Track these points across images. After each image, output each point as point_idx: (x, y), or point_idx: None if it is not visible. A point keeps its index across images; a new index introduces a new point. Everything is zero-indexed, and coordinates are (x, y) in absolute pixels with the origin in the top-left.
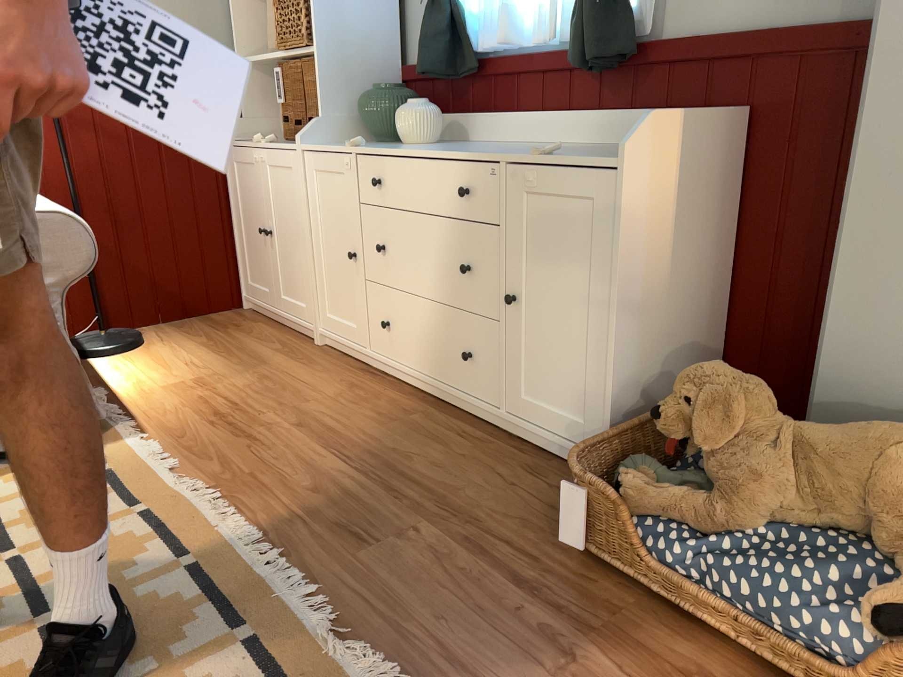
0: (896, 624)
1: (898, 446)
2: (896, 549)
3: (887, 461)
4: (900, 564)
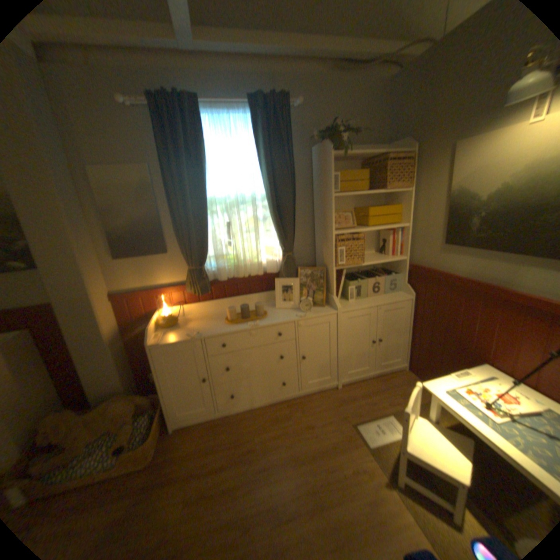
0: (116, 455)
1: (107, 411)
2: (116, 433)
3: (106, 416)
4: (119, 435)
